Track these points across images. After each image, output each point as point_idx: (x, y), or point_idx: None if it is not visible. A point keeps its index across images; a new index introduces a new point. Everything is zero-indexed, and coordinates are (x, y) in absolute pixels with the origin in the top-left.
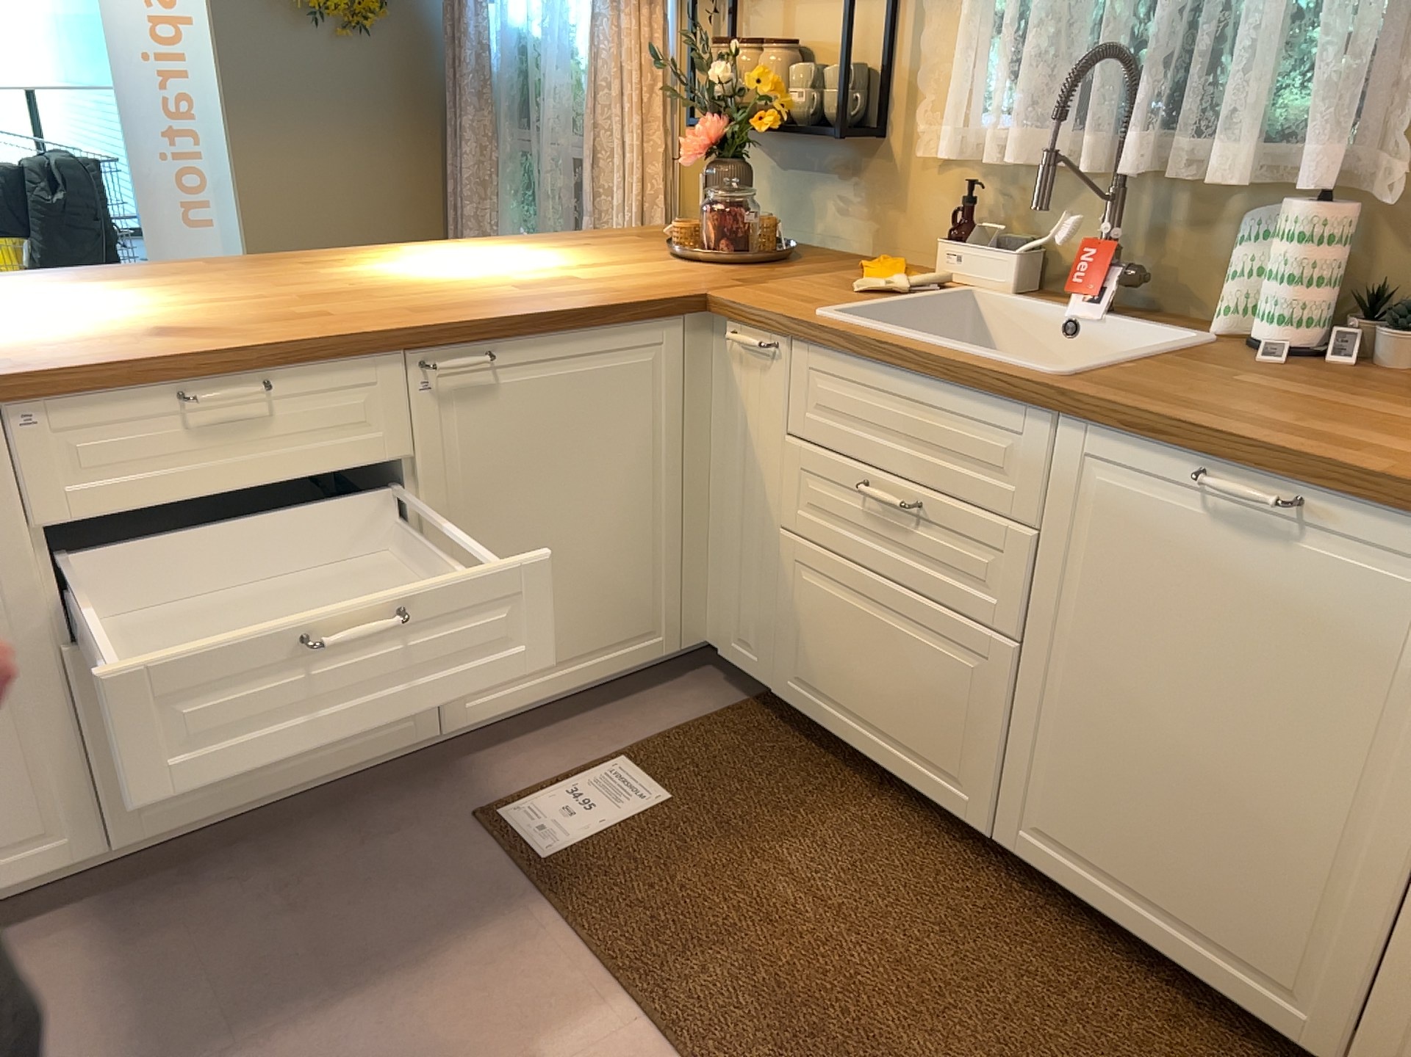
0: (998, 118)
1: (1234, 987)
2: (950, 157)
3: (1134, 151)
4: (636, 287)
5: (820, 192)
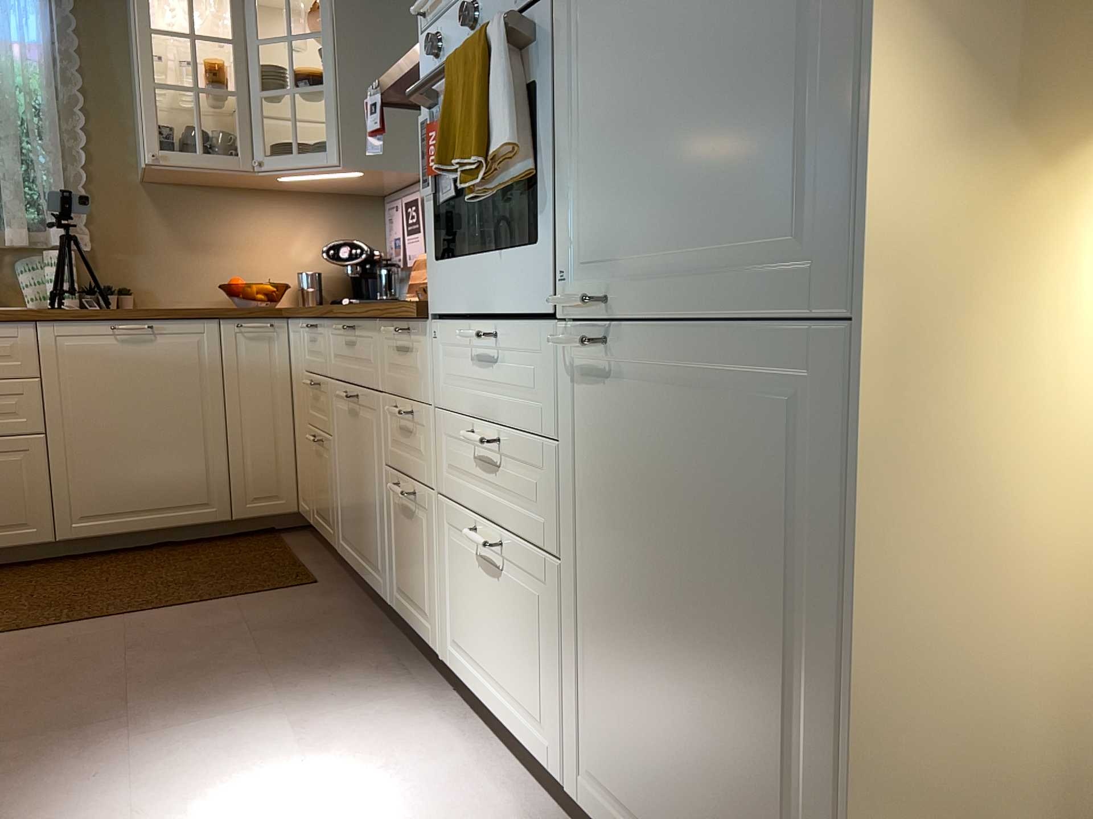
0: None
1: (188, 518)
2: None
3: None
4: None
5: None
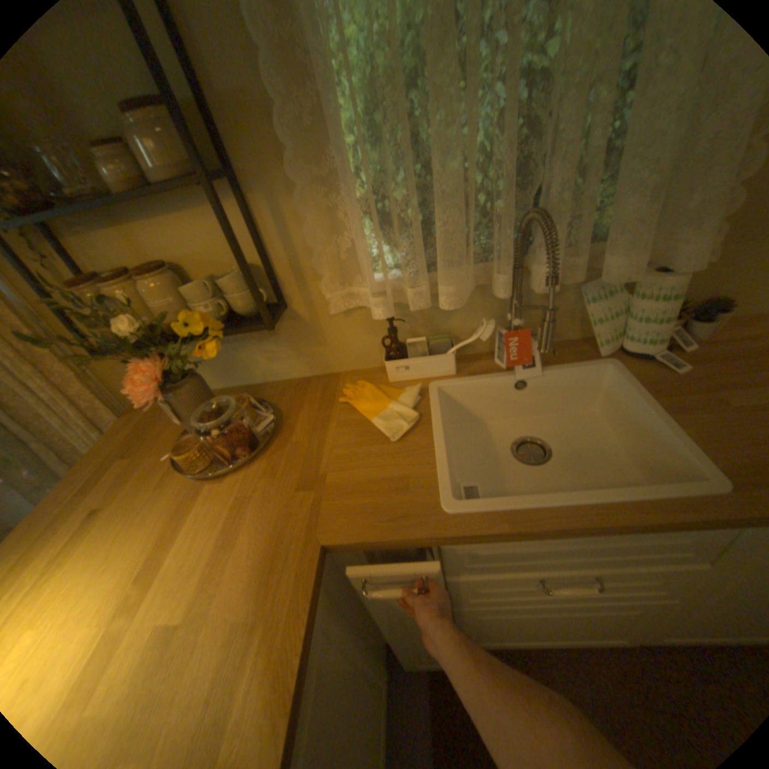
0: (392, 269)
1: None
2: (364, 305)
3: (509, 264)
4: (251, 594)
5: (246, 350)
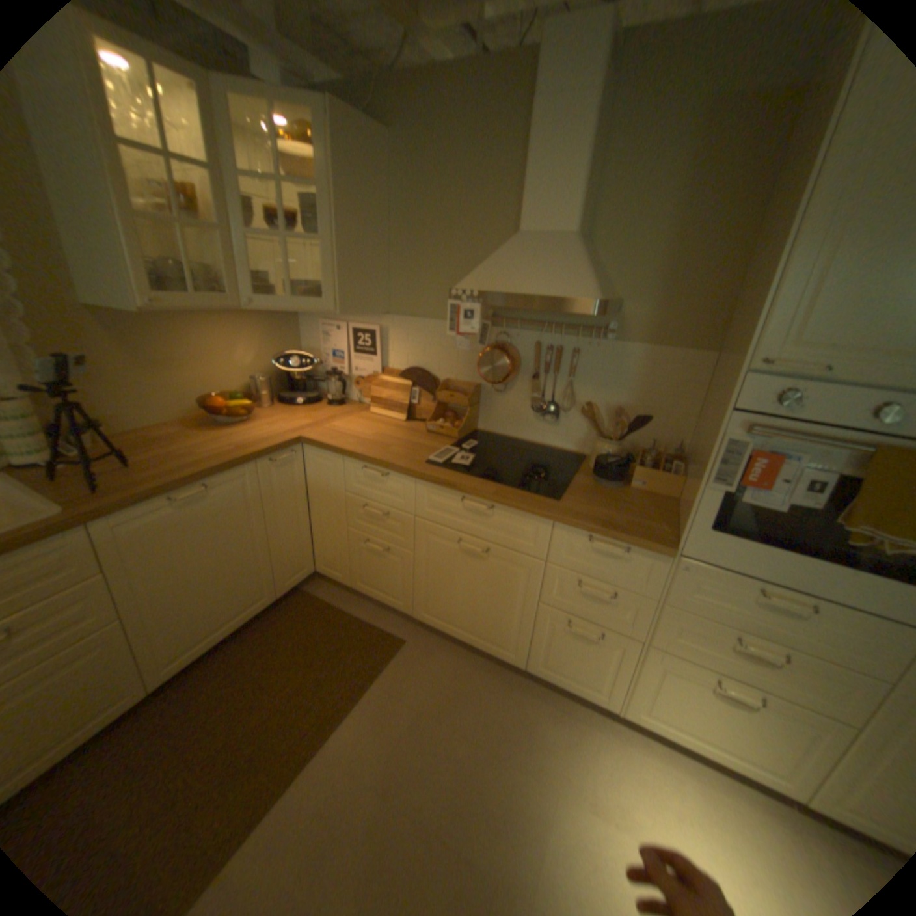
0: None
1: (250, 615)
2: None
3: None
4: None
5: None
